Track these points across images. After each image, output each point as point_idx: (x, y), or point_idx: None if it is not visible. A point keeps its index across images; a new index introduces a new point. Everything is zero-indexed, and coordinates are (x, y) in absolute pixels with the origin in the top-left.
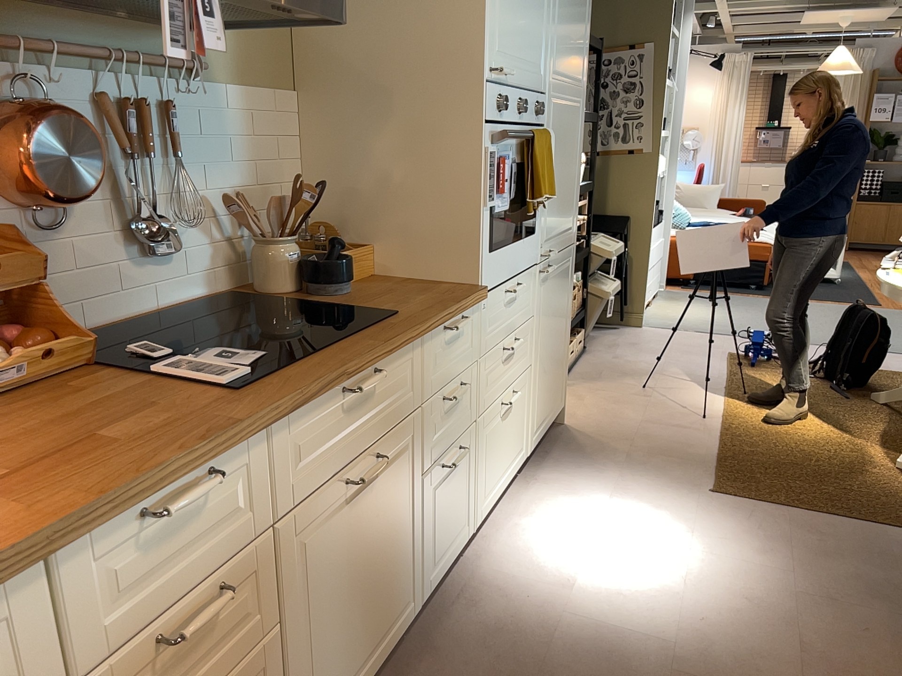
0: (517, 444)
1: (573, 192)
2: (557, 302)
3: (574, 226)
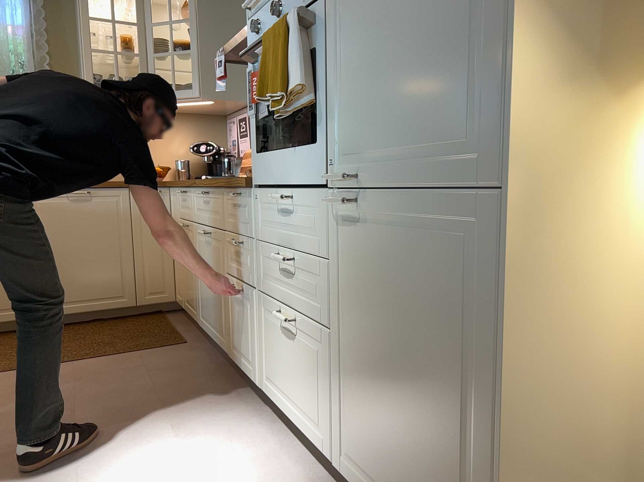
0: (308, 404)
1: (465, 55)
2: (408, 295)
3: (489, 143)
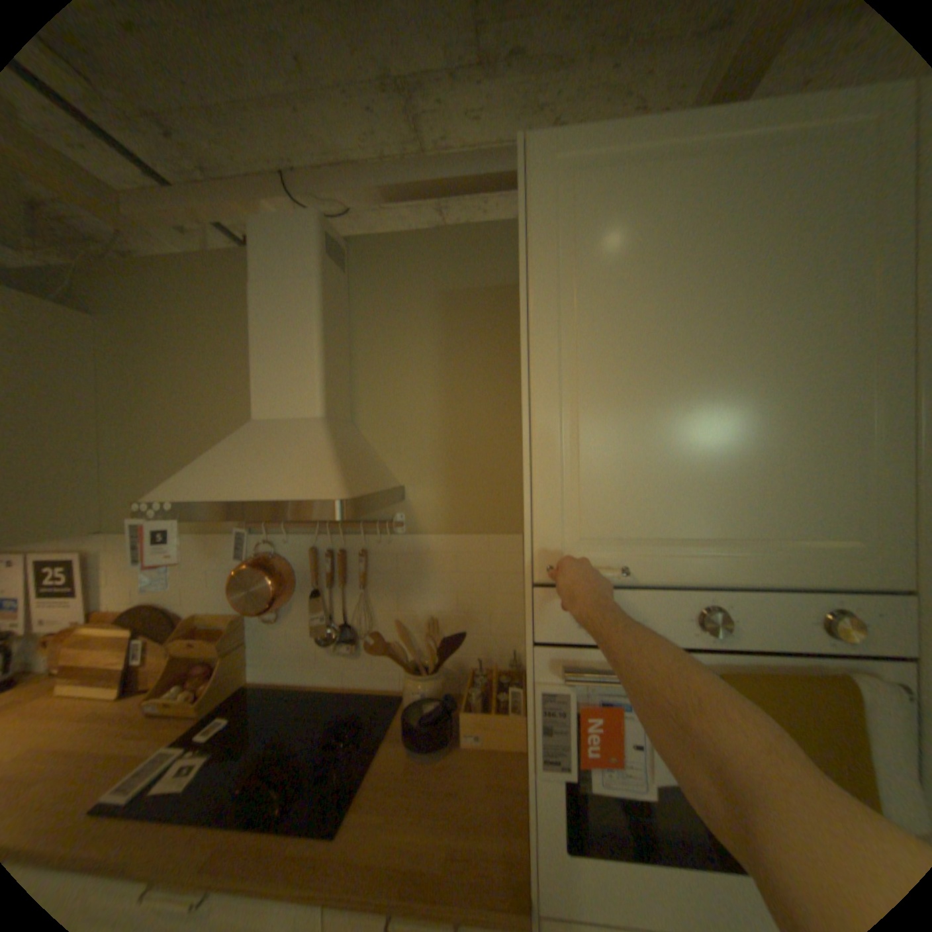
0: None
1: None
2: None
3: None
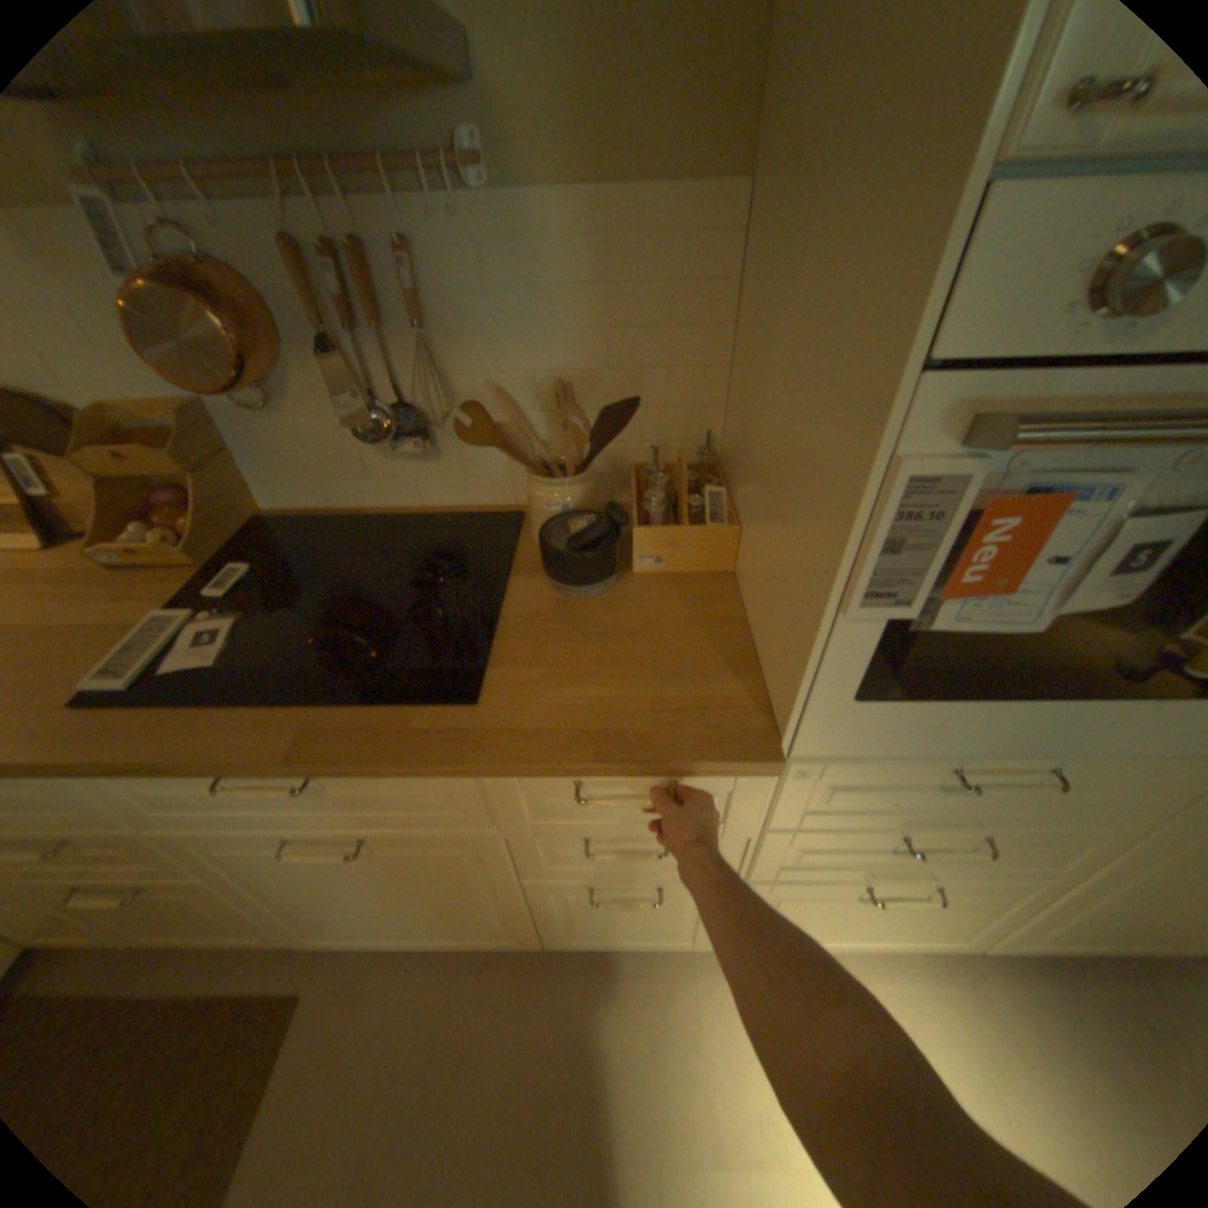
0: (929, 934)
1: None
2: None
3: None
